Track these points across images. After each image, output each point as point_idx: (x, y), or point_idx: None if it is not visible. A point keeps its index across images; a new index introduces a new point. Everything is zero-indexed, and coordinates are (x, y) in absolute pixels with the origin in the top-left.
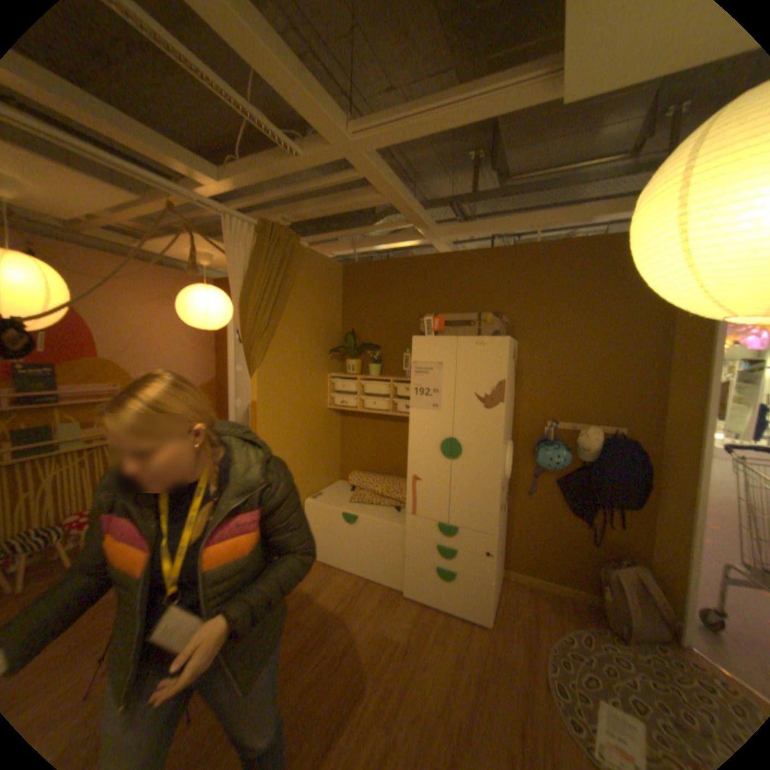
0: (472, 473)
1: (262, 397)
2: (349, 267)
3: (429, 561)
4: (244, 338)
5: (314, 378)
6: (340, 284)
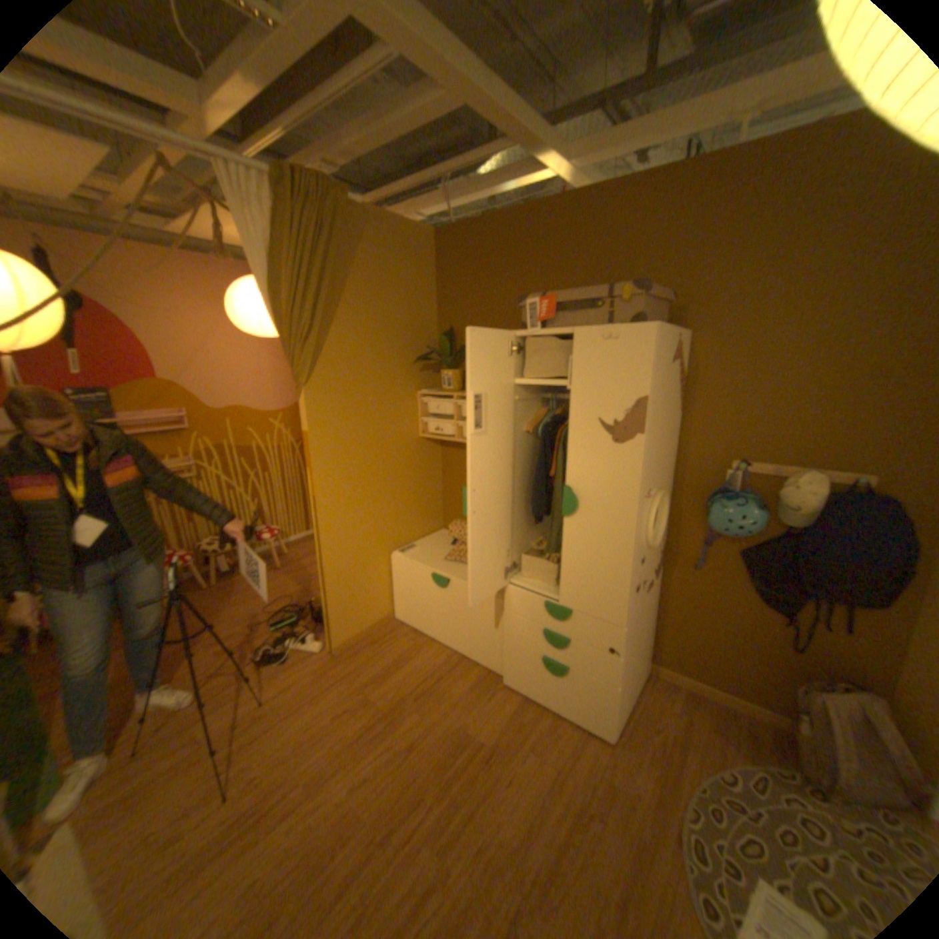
0: (594, 537)
1: (317, 425)
2: (443, 232)
3: (536, 647)
4: (286, 346)
5: (397, 398)
6: (432, 259)
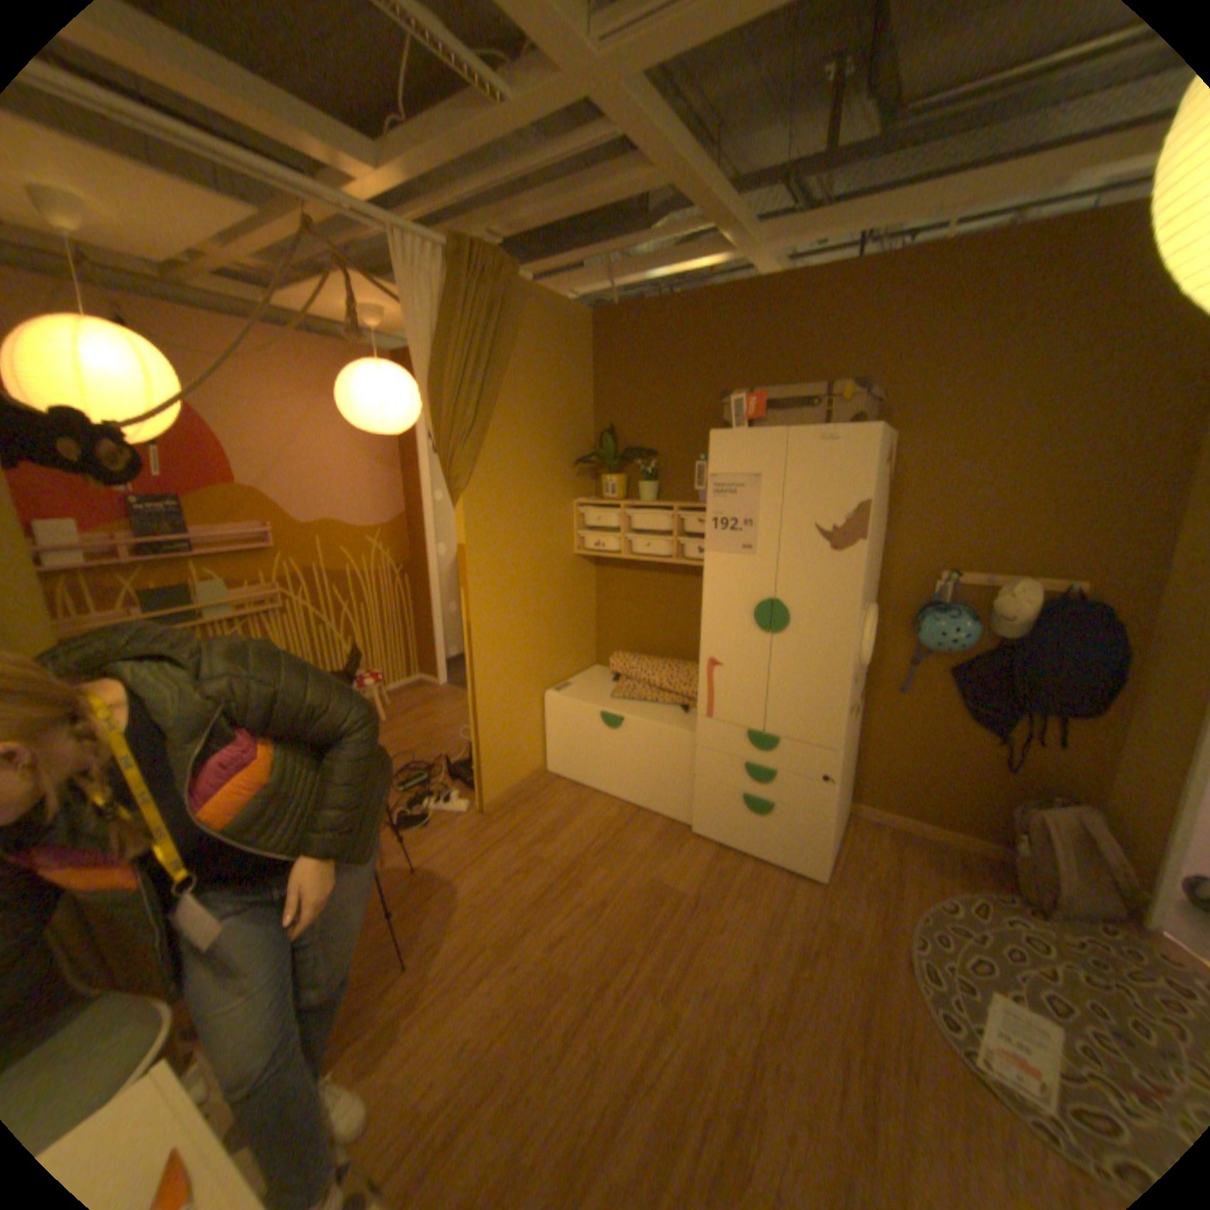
0: (806, 655)
1: (473, 538)
2: (603, 315)
3: (733, 785)
4: (439, 444)
5: (552, 508)
6: (588, 346)
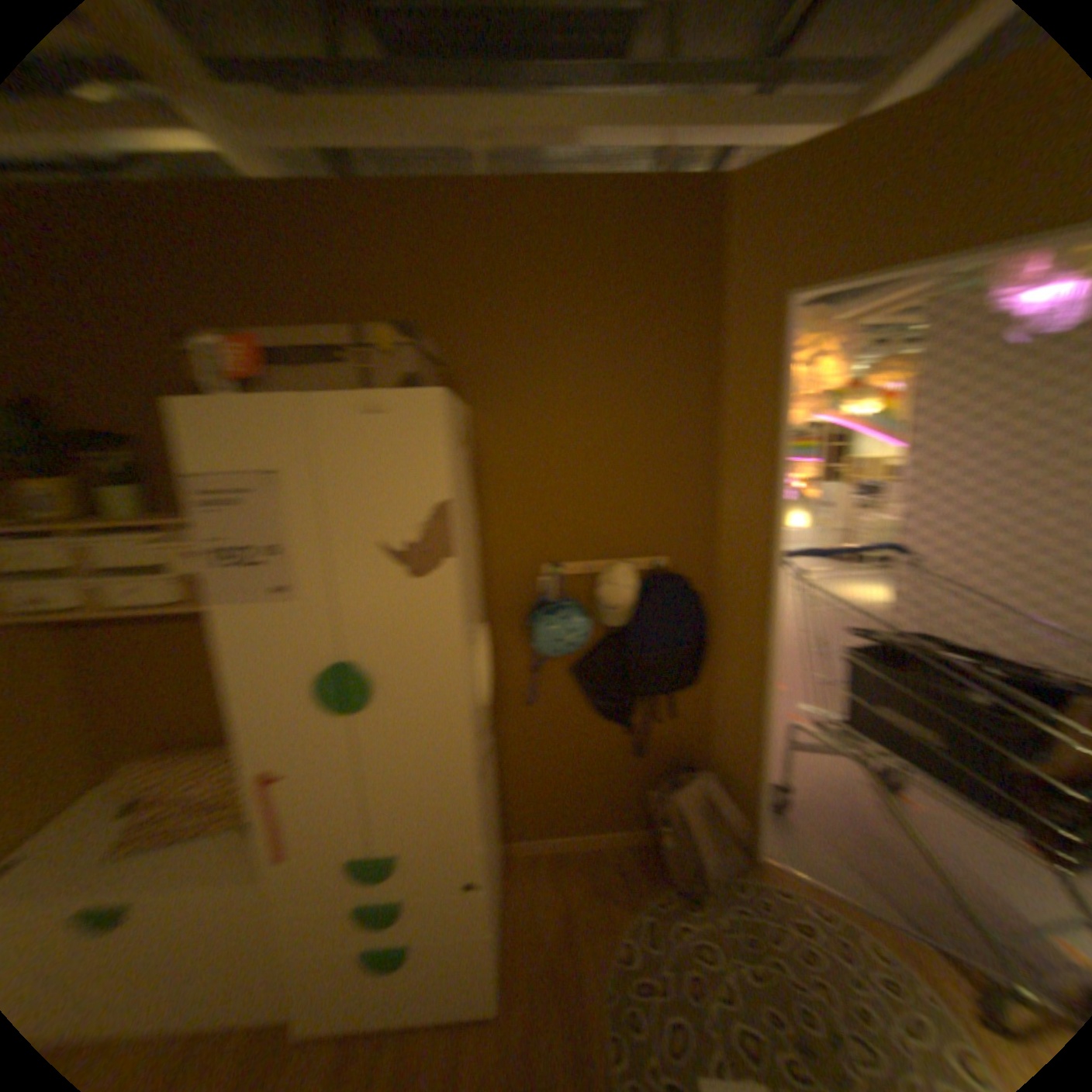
0: (403, 732)
1: None
2: None
3: (337, 948)
4: None
5: None
6: None
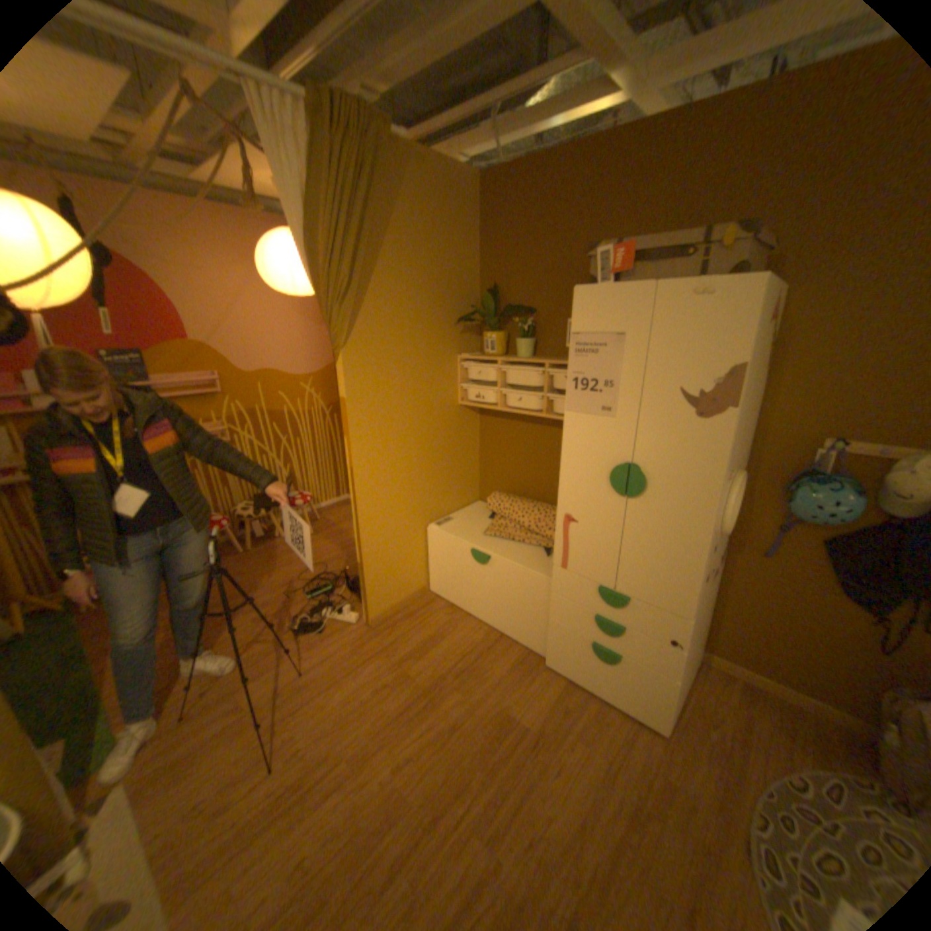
0: (662, 522)
1: (354, 392)
2: (489, 174)
3: (584, 632)
4: (322, 304)
5: (436, 363)
6: (475, 207)
